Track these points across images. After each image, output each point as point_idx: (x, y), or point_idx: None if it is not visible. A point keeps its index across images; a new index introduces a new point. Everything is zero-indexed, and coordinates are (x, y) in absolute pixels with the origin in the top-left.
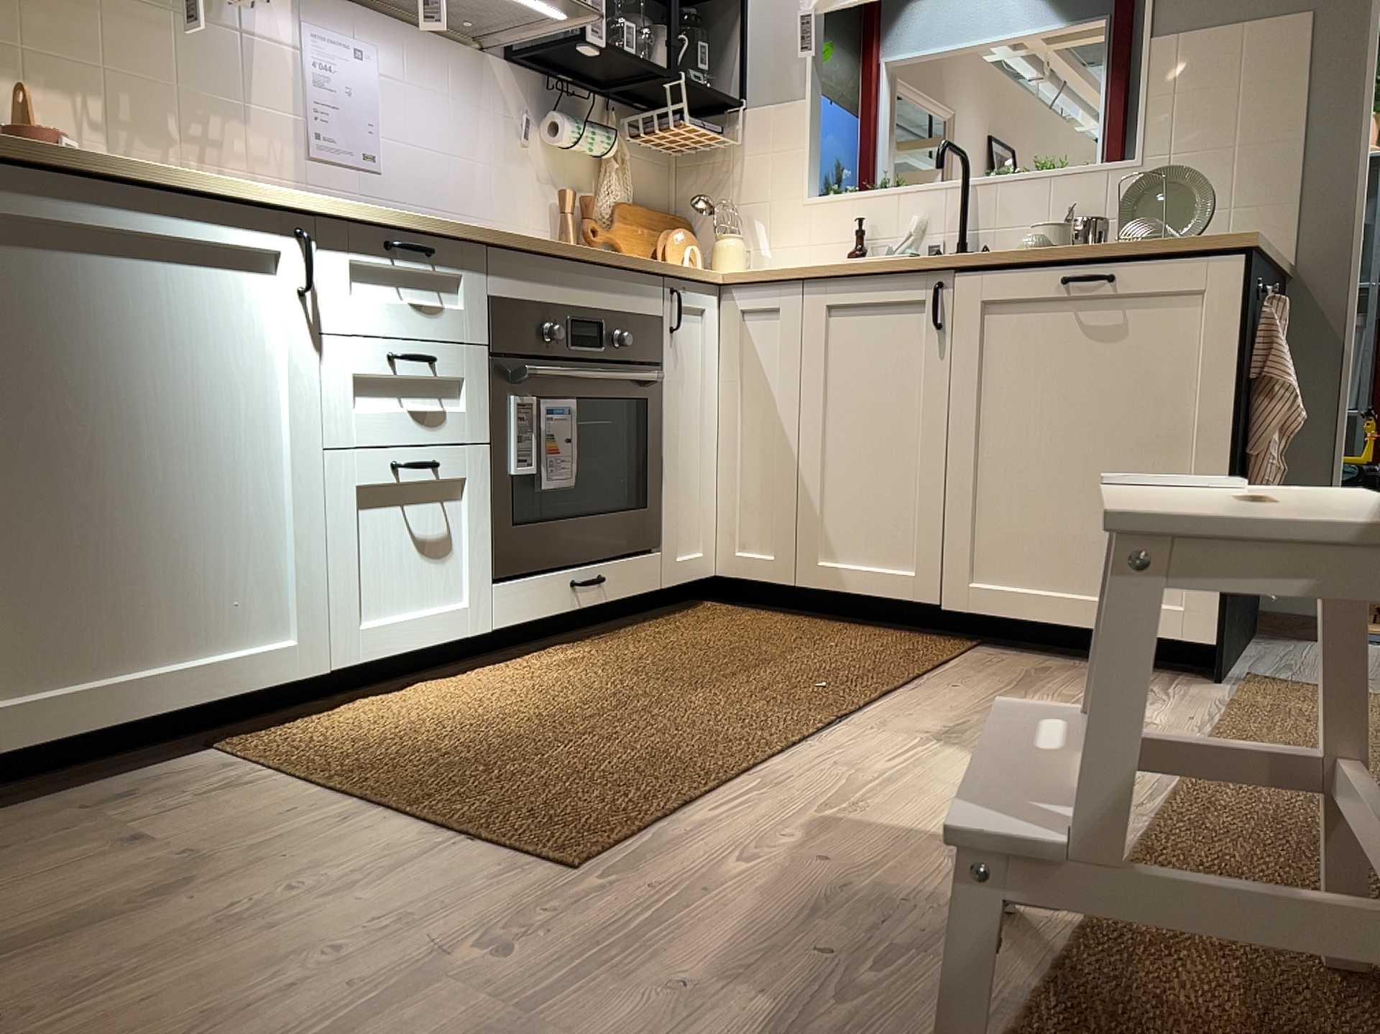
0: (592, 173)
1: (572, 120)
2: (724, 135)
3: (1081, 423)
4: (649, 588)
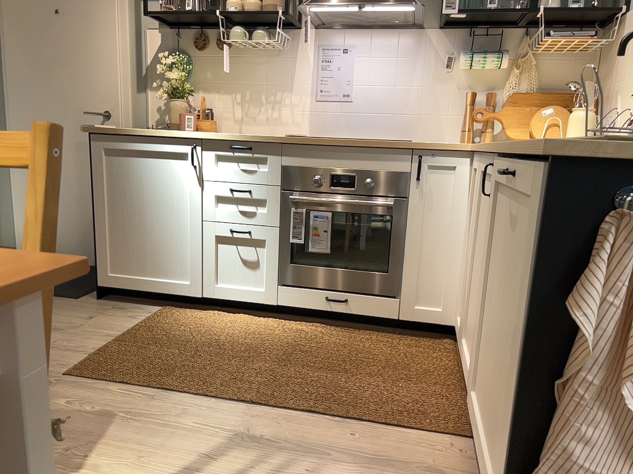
0: (503, 78)
1: (464, 55)
2: (605, 37)
3: (502, 301)
4: (386, 315)
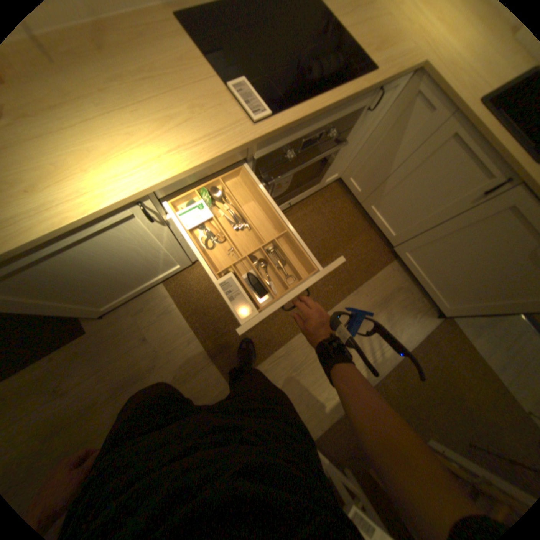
0: None
1: None
2: None
3: (488, 264)
4: (309, 194)
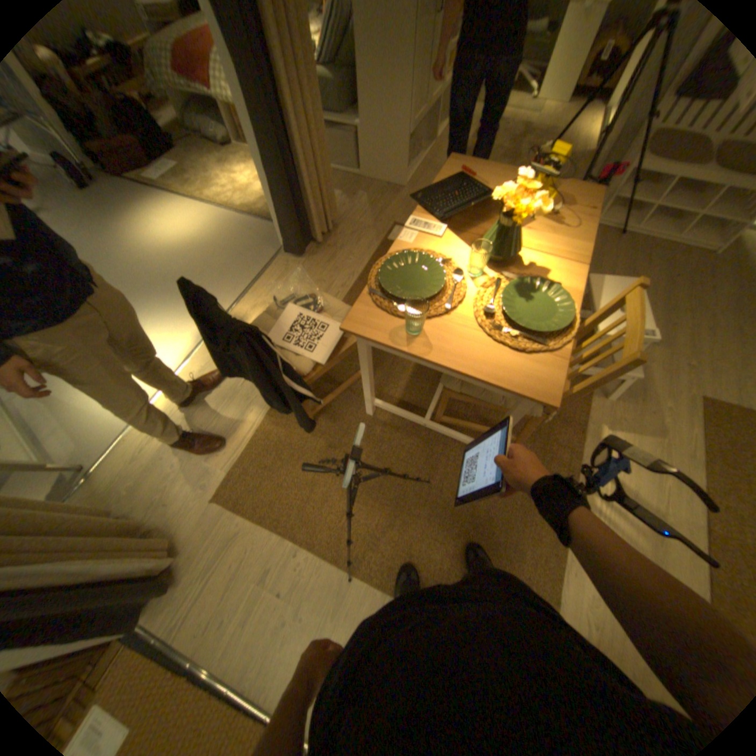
0: None
1: None
2: None
3: None
4: None
